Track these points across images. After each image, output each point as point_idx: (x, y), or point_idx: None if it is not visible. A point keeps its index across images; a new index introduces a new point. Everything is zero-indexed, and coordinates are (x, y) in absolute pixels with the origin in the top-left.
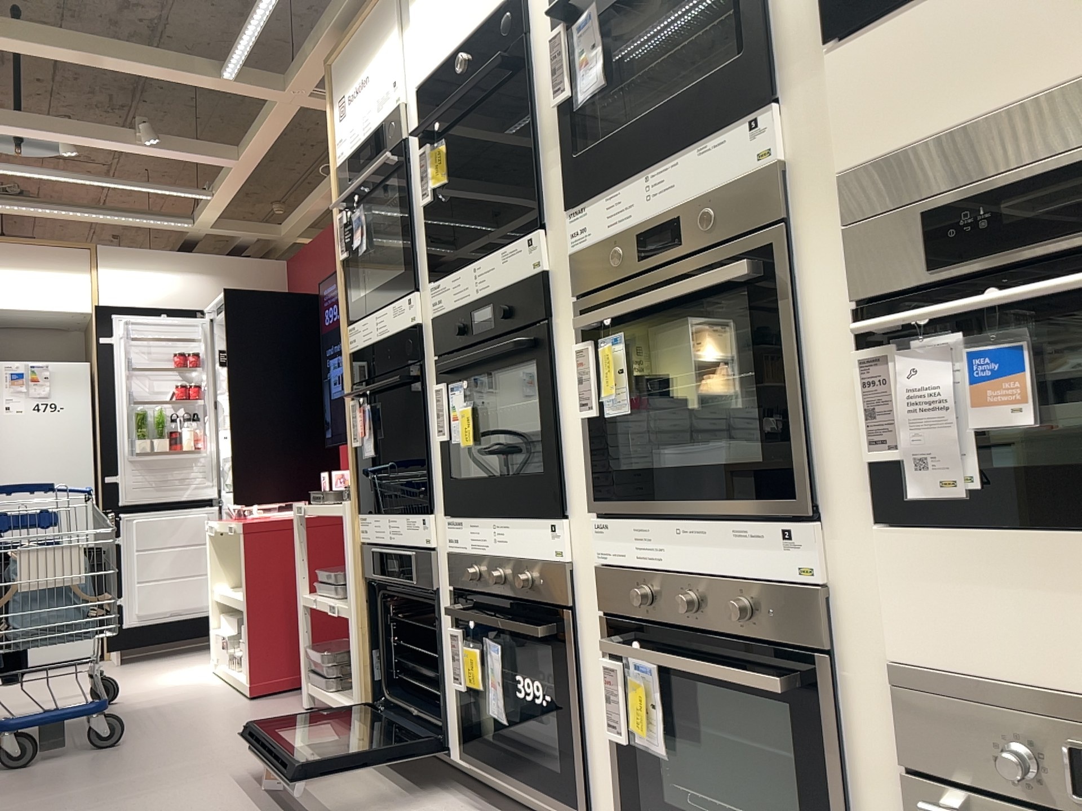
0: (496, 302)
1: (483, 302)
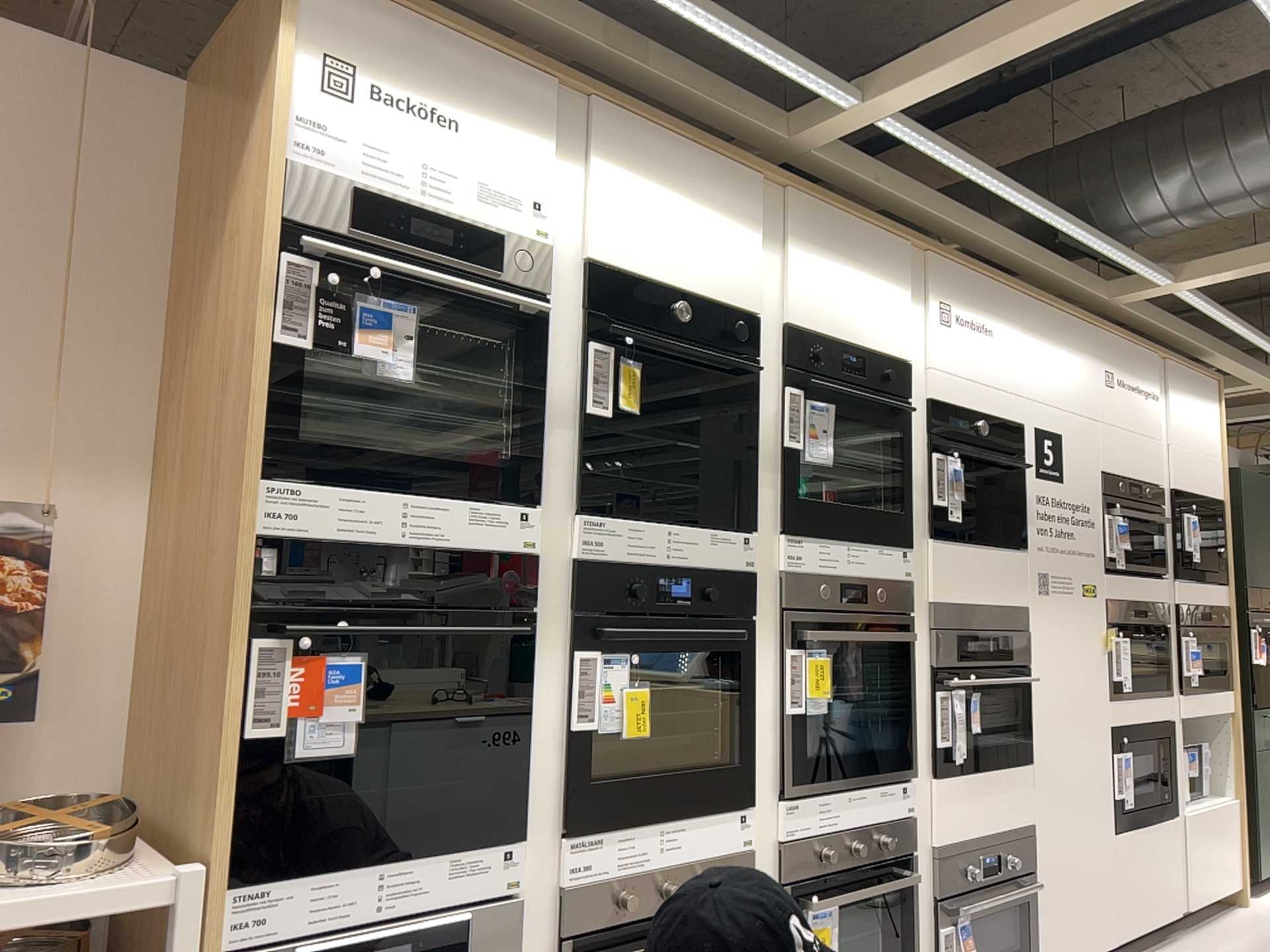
0: (697, 578)
1: (679, 571)
